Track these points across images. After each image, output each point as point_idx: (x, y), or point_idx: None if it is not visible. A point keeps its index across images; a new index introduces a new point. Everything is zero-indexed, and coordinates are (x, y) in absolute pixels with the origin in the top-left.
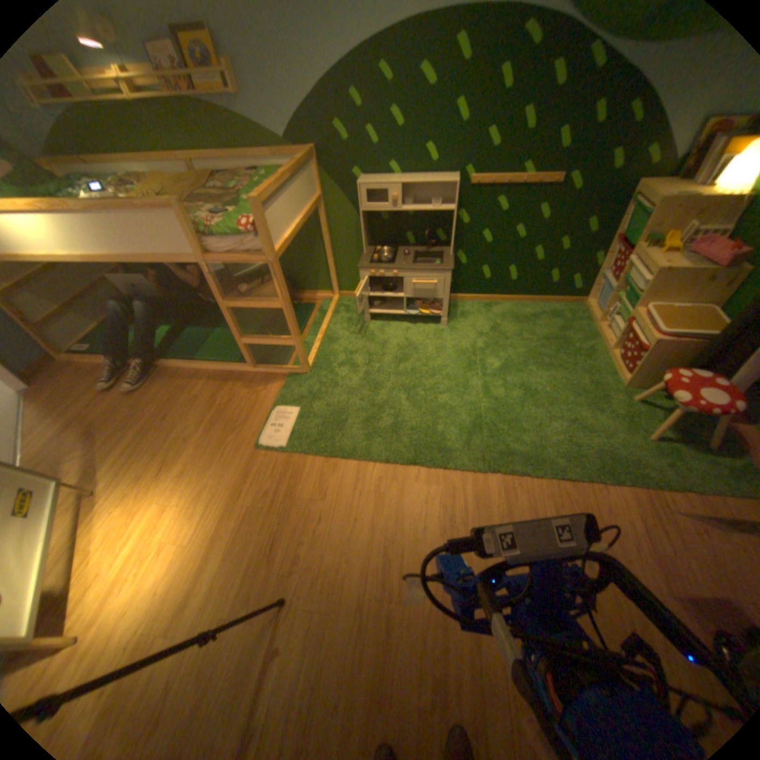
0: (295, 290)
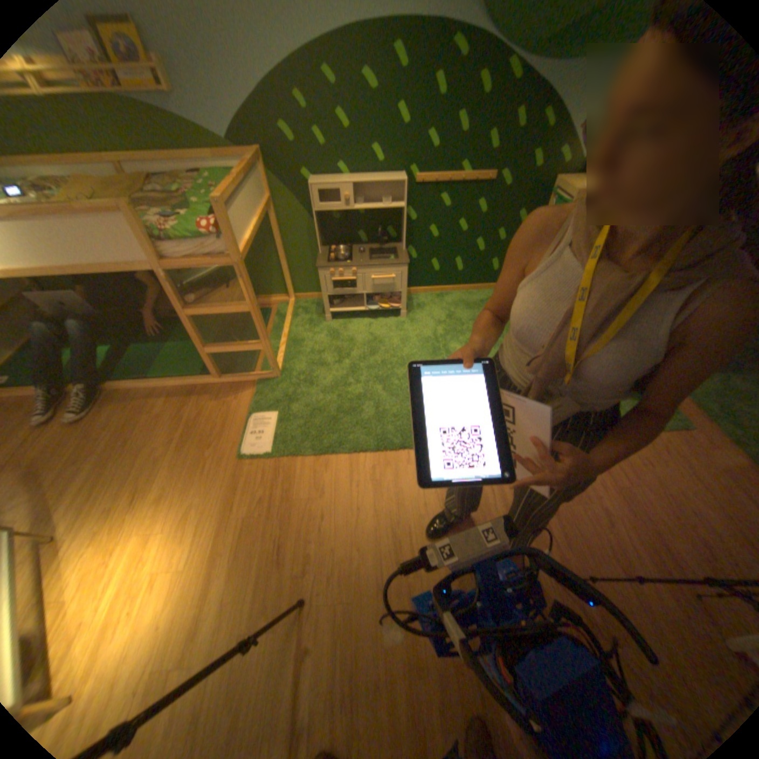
0: None
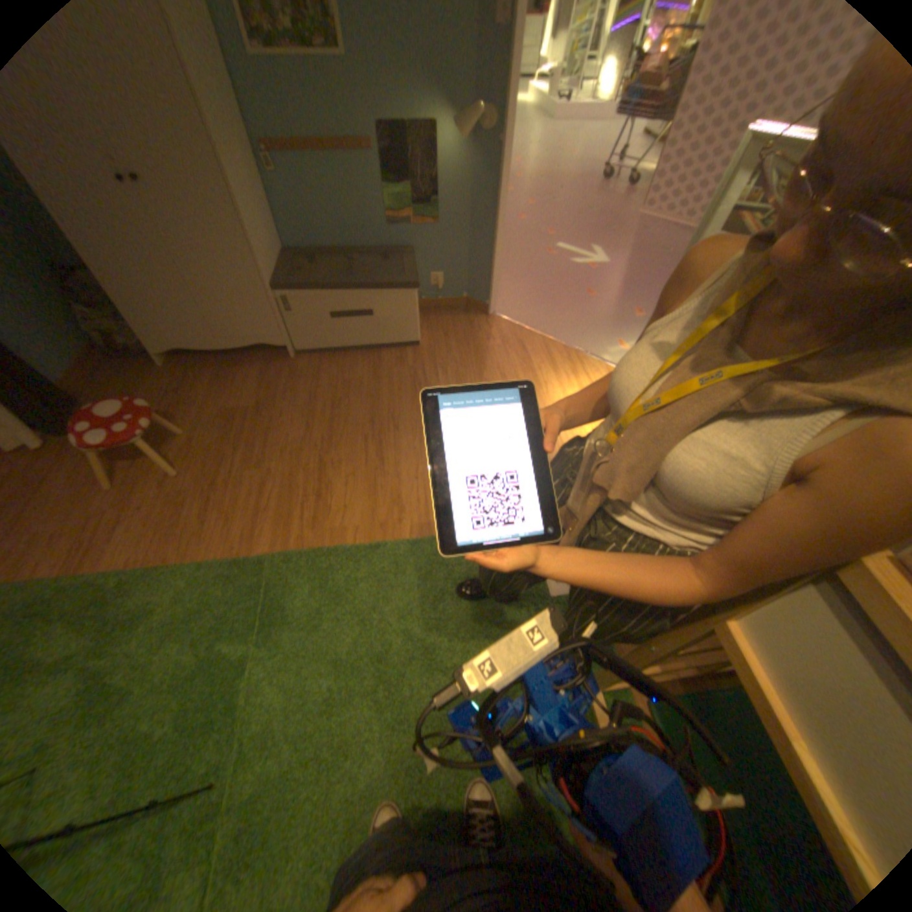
0: None
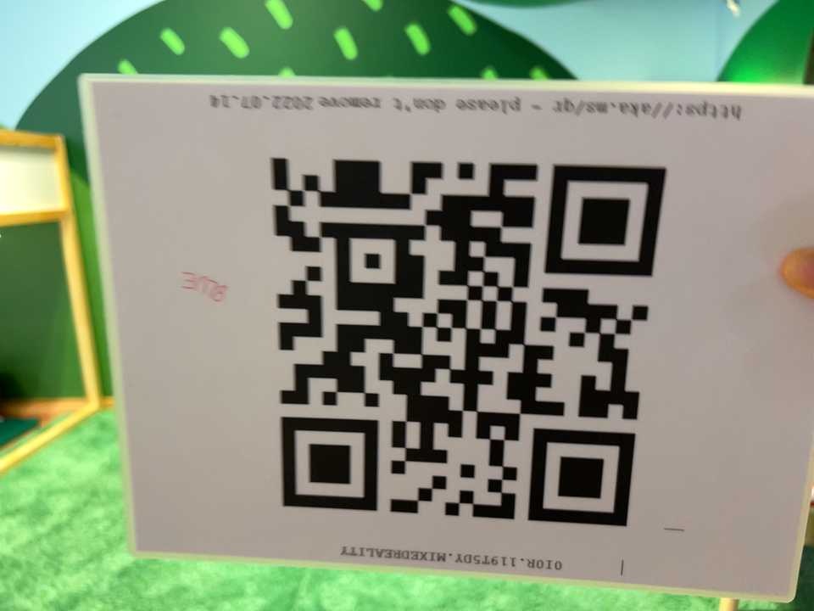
0: (4, 400)
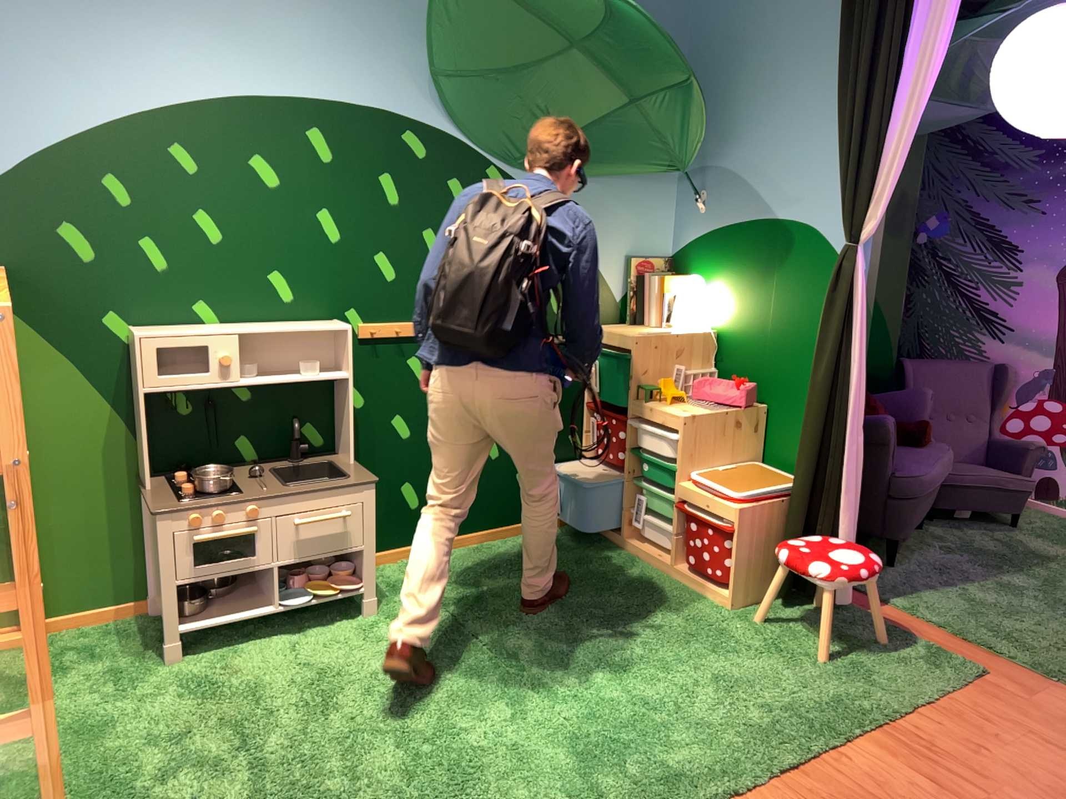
0: None
